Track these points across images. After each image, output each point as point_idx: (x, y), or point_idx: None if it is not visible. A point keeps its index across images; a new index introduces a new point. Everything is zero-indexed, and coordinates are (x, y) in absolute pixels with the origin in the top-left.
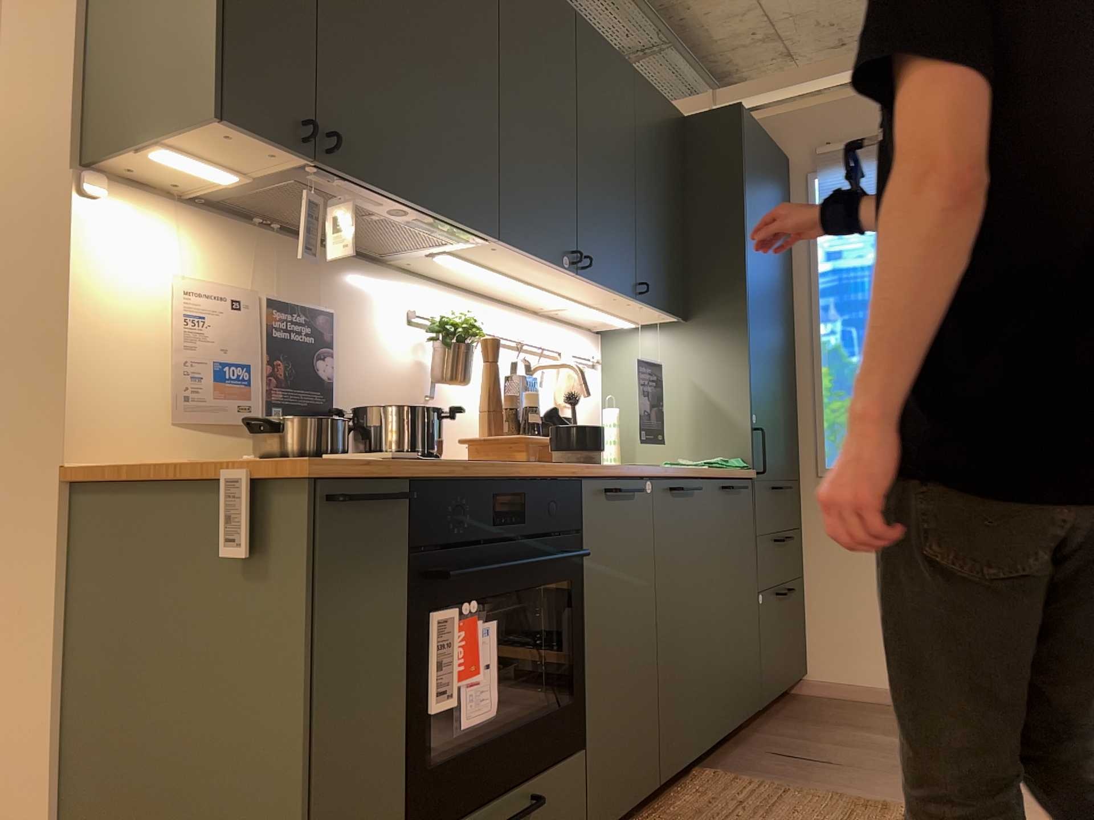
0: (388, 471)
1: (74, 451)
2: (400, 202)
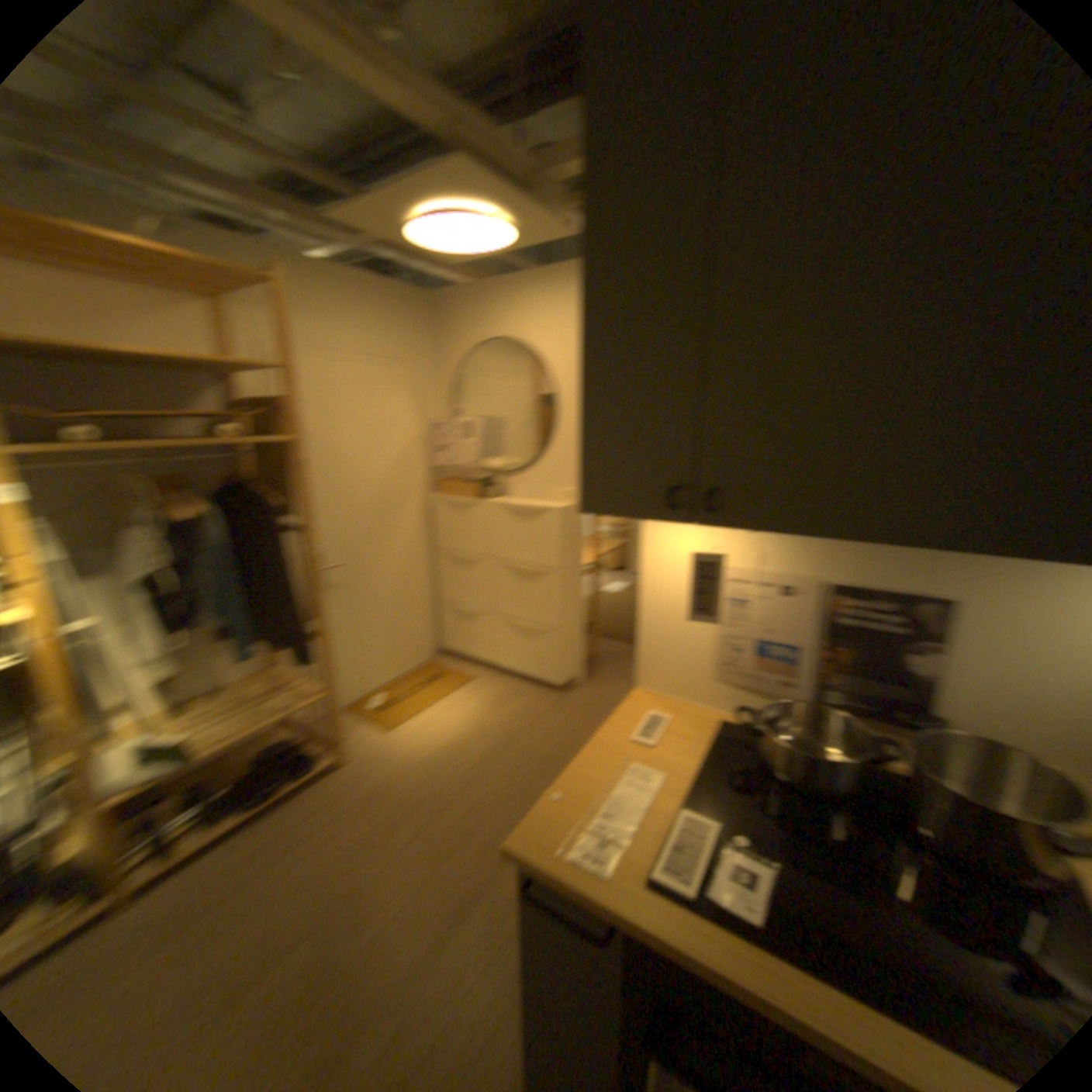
0: (591, 904)
1: (644, 679)
2: (889, 540)
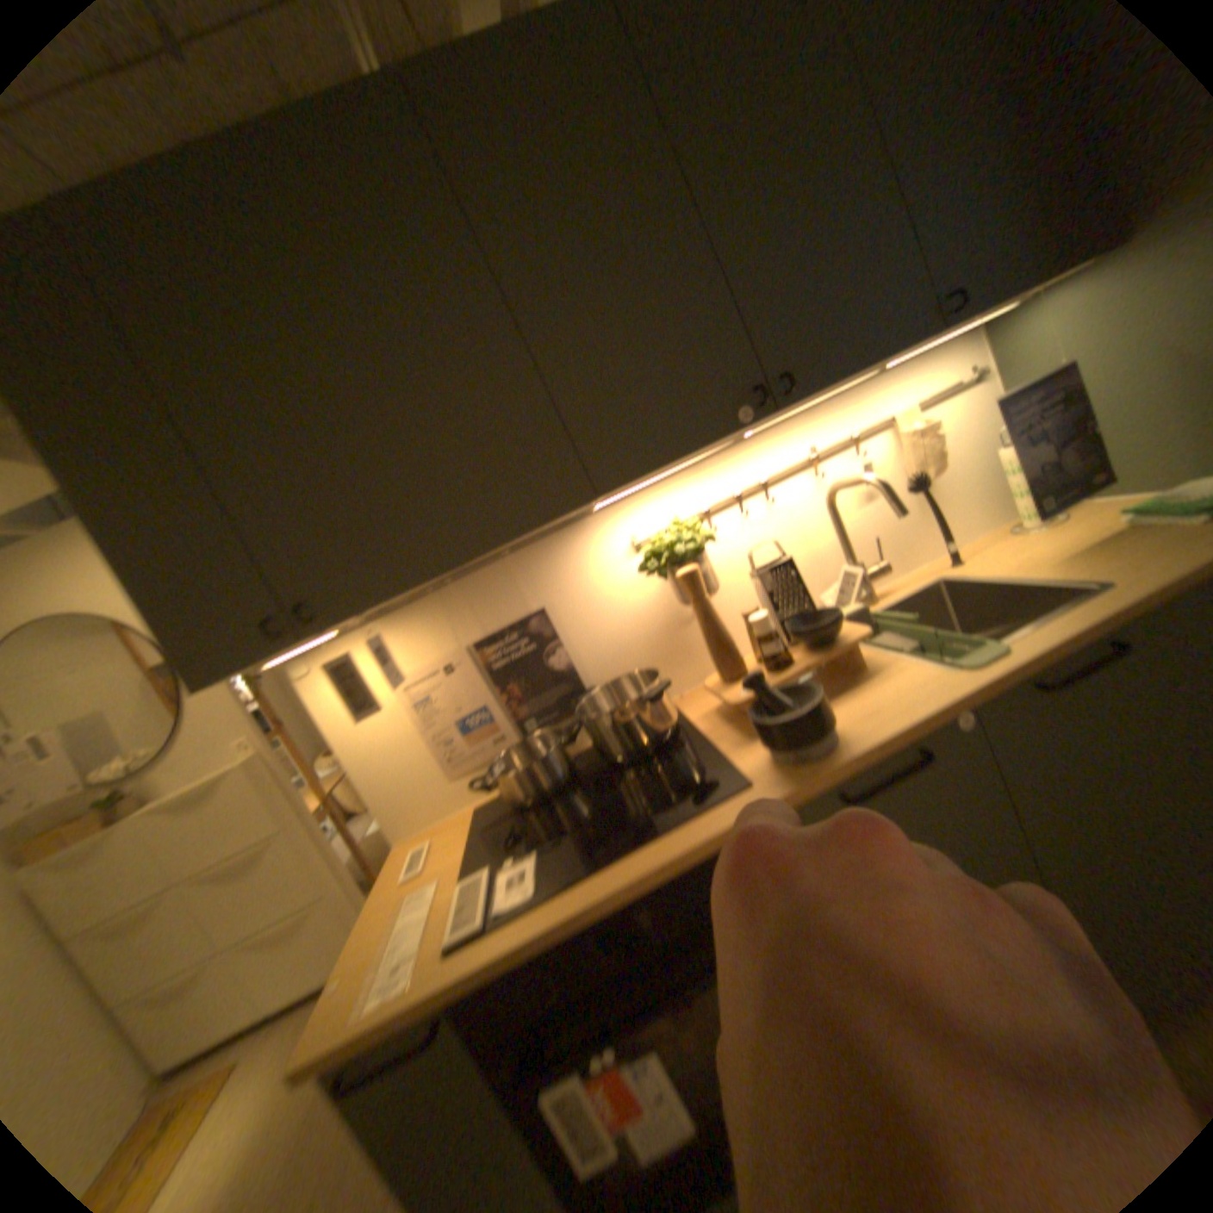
0: (402, 1017)
1: (394, 833)
2: (439, 573)
